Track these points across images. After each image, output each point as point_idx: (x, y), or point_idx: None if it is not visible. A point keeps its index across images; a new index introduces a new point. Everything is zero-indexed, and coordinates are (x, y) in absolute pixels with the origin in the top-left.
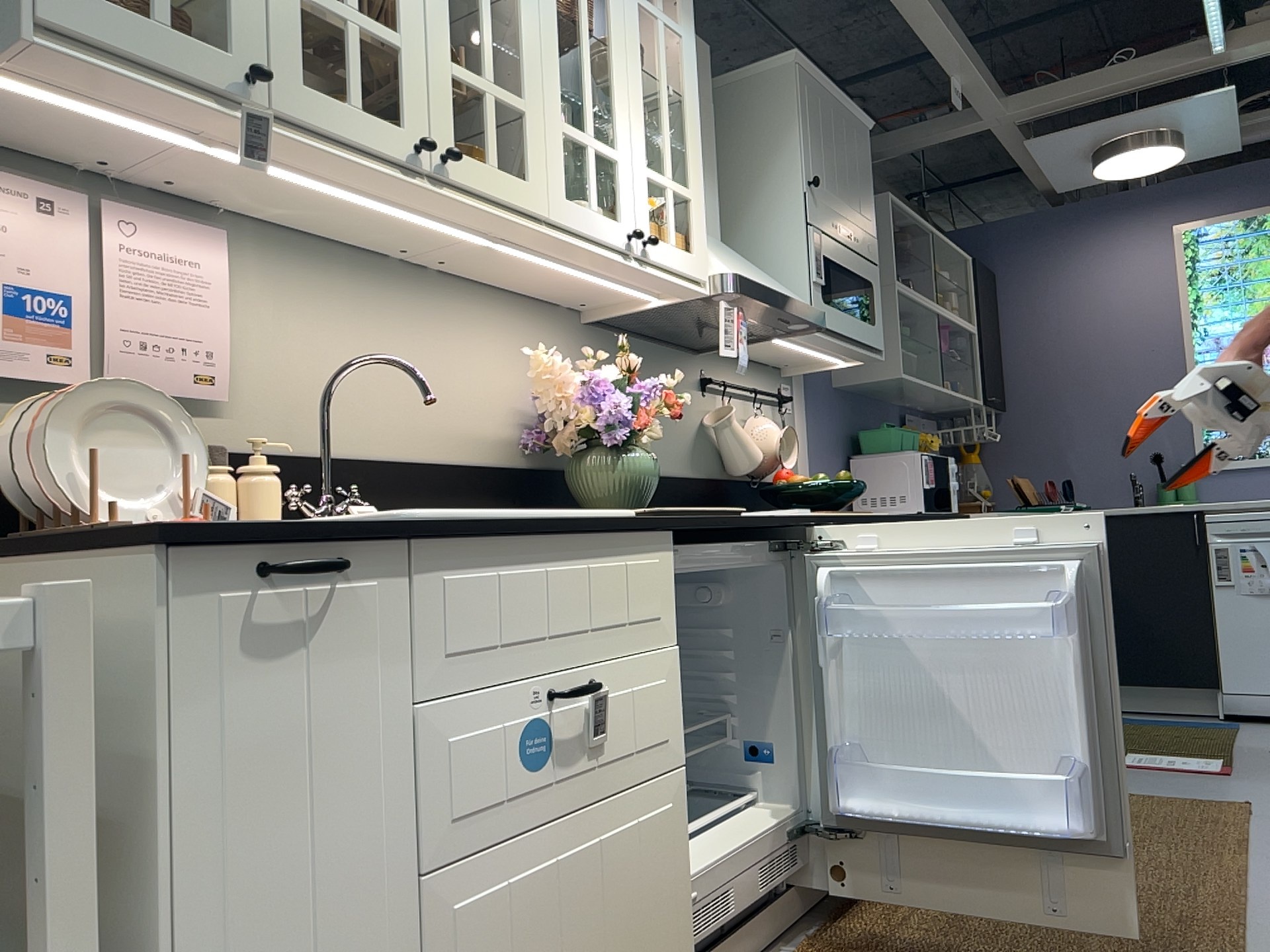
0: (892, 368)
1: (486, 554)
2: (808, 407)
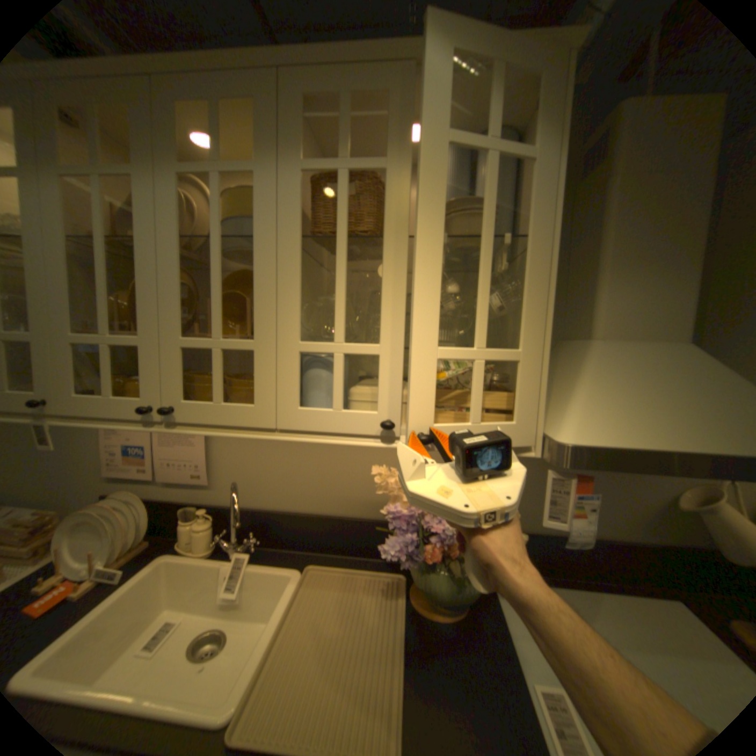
0: None
1: None
2: None
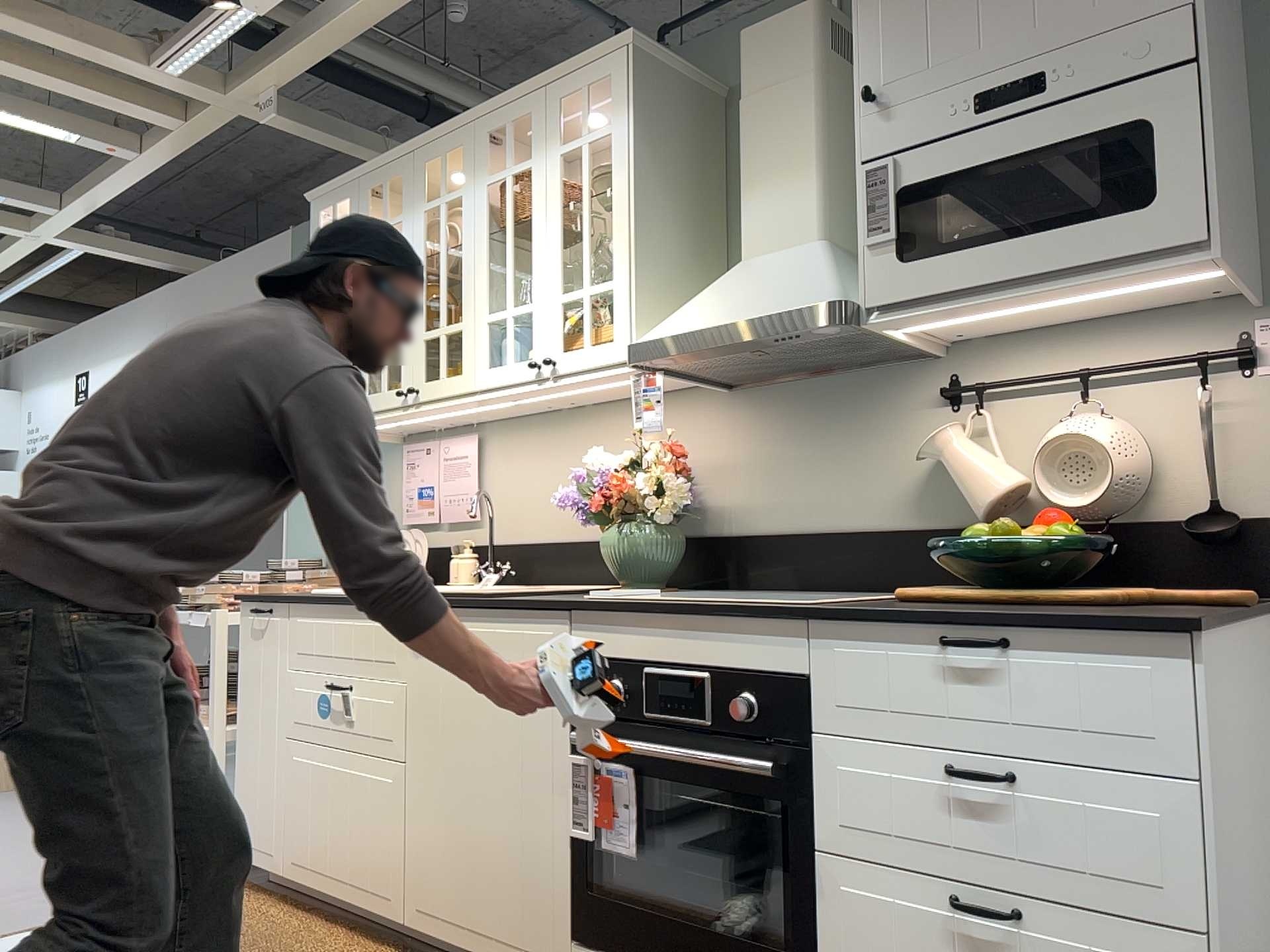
0: None
1: (313, 611)
2: None
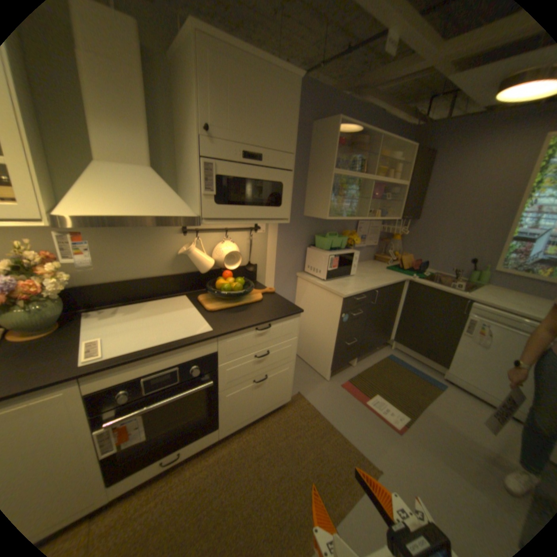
0: (323, 213)
1: None
2: (277, 228)
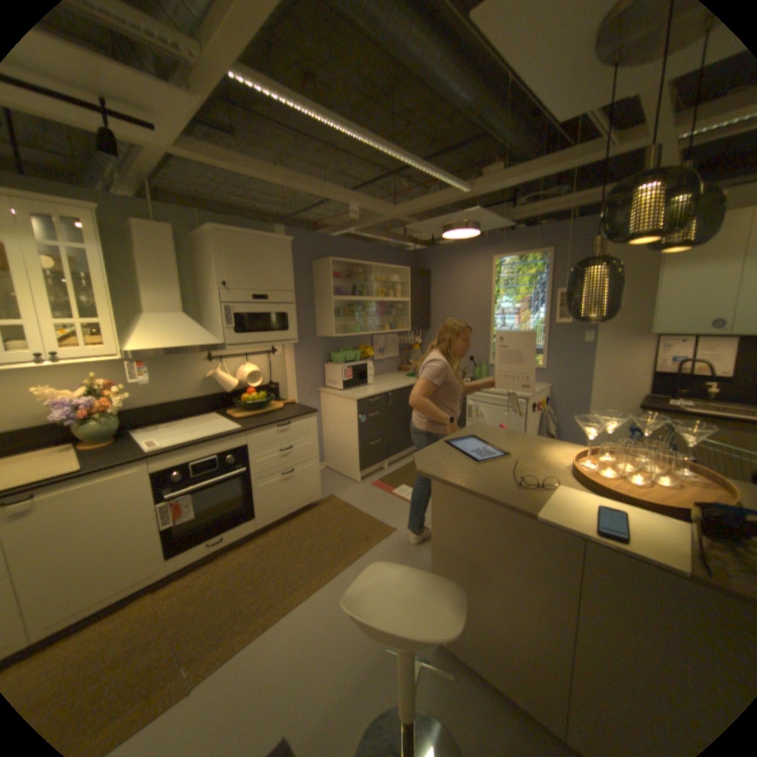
0: (331, 333)
1: None
2: (293, 349)
